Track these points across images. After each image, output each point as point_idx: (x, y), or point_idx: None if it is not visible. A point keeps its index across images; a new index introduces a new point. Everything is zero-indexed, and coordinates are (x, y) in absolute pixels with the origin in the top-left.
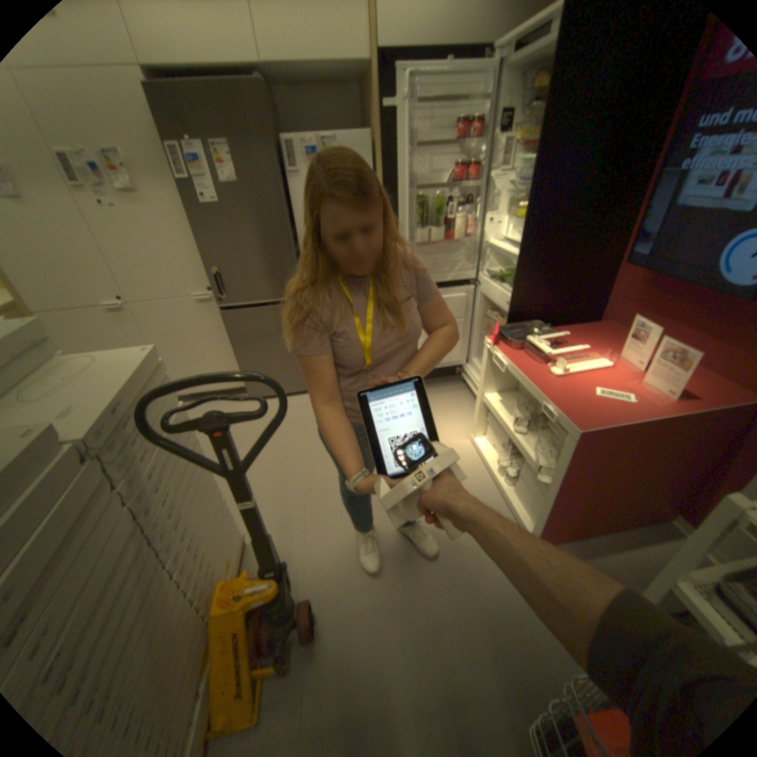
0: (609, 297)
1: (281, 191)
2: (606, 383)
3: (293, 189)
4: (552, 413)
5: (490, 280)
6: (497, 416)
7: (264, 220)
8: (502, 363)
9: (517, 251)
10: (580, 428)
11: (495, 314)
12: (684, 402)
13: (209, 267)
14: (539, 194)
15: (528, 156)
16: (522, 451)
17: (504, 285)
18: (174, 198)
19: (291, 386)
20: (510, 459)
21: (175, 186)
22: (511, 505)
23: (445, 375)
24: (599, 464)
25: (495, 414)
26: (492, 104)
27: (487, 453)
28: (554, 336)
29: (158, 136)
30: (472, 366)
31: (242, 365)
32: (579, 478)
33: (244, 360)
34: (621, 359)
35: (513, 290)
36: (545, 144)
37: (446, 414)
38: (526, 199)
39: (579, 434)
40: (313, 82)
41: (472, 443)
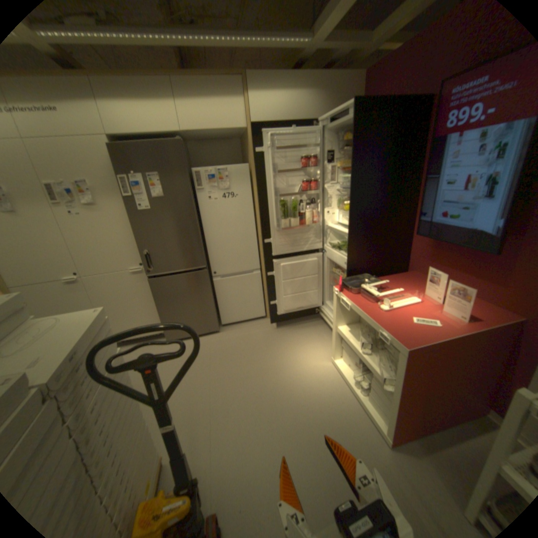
0: (410, 256)
1: (192, 201)
2: (419, 314)
3: (200, 199)
4: (386, 338)
5: (332, 249)
6: (348, 342)
7: (180, 219)
8: (347, 304)
9: (347, 230)
10: (407, 348)
11: (338, 271)
12: (473, 324)
13: (142, 250)
14: (356, 197)
15: (346, 176)
16: (370, 368)
17: (341, 252)
18: (121, 207)
19: (198, 330)
20: (362, 375)
21: (122, 200)
22: (368, 412)
23: (308, 314)
24: (425, 373)
25: (346, 341)
26: (320, 148)
27: (344, 371)
28: (379, 283)
29: (114, 172)
30: (326, 307)
31: (162, 316)
32: (414, 386)
33: (164, 313)
34: (425, 296)
35: (348, 255)
36: (355, 170)
37: (312, 343)
38: (348, 200)
39: (407, 352)
40: (212, 139)
41: (333, 364)
